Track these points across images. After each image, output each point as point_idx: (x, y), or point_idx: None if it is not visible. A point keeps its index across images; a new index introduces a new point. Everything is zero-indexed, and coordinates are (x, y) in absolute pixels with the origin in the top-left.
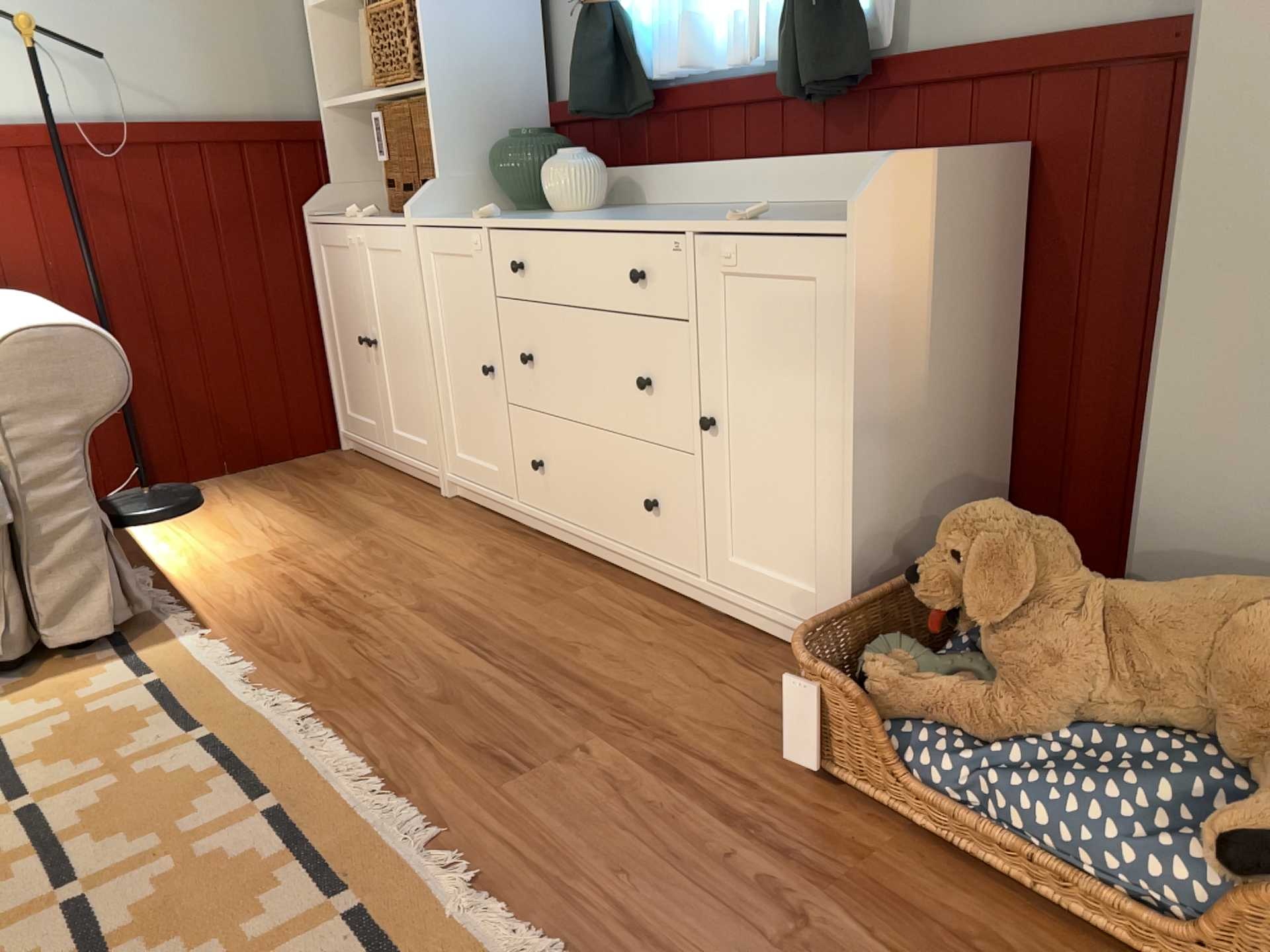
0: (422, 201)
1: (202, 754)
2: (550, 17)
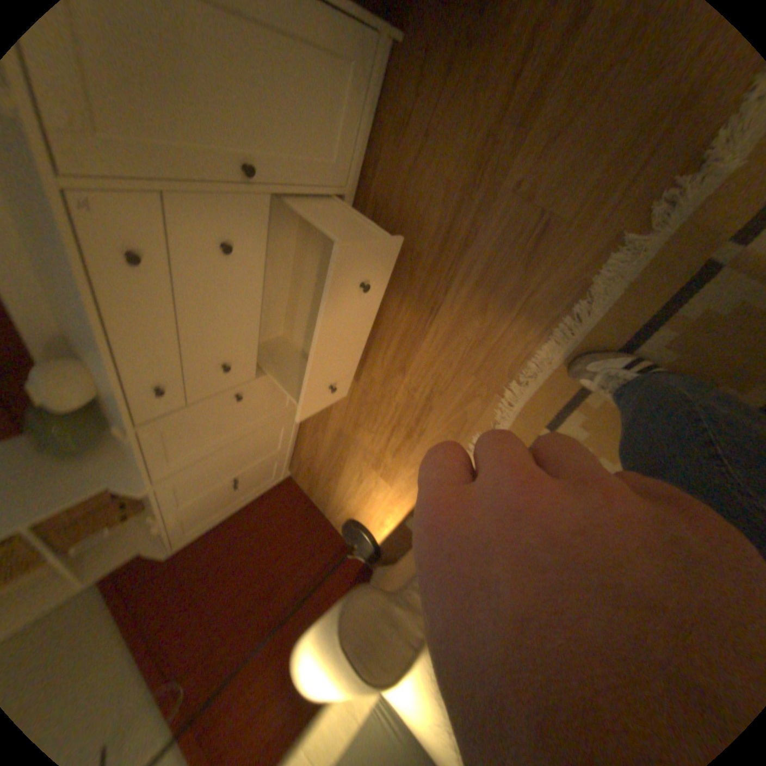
0: (126, 484)
1: (564, 419)
2: None
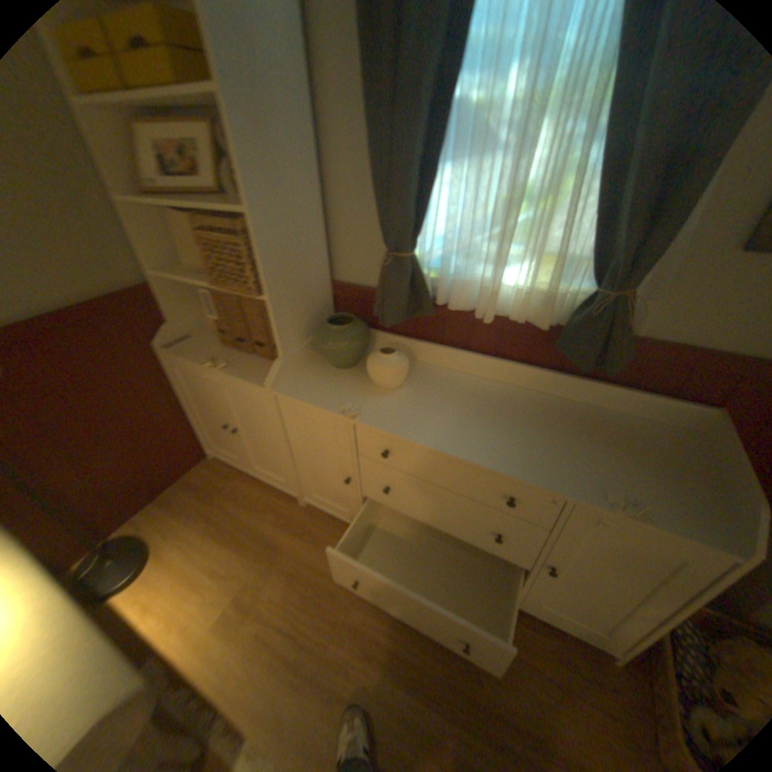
0: (276, 376)
1: None
2: (327, 223)
